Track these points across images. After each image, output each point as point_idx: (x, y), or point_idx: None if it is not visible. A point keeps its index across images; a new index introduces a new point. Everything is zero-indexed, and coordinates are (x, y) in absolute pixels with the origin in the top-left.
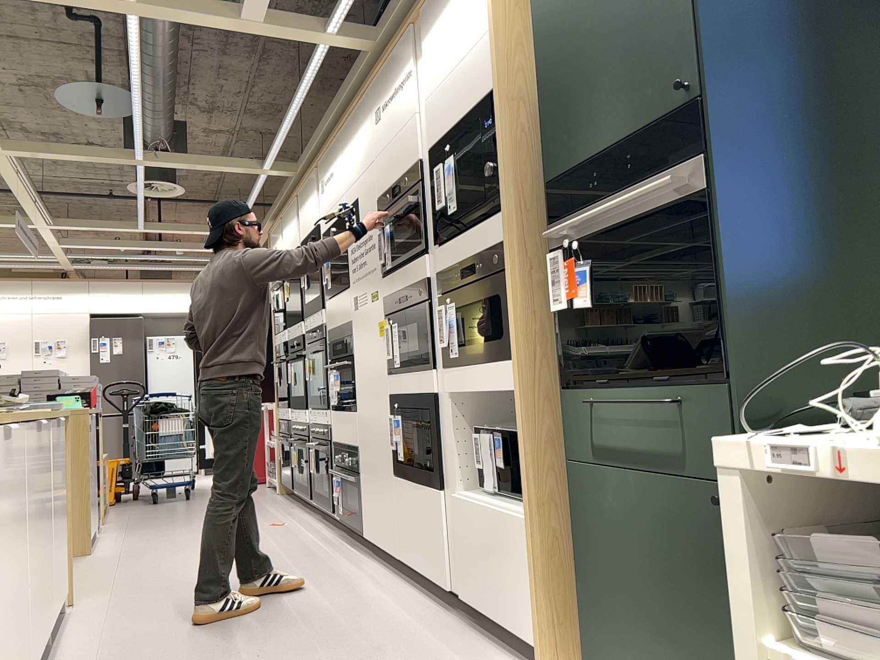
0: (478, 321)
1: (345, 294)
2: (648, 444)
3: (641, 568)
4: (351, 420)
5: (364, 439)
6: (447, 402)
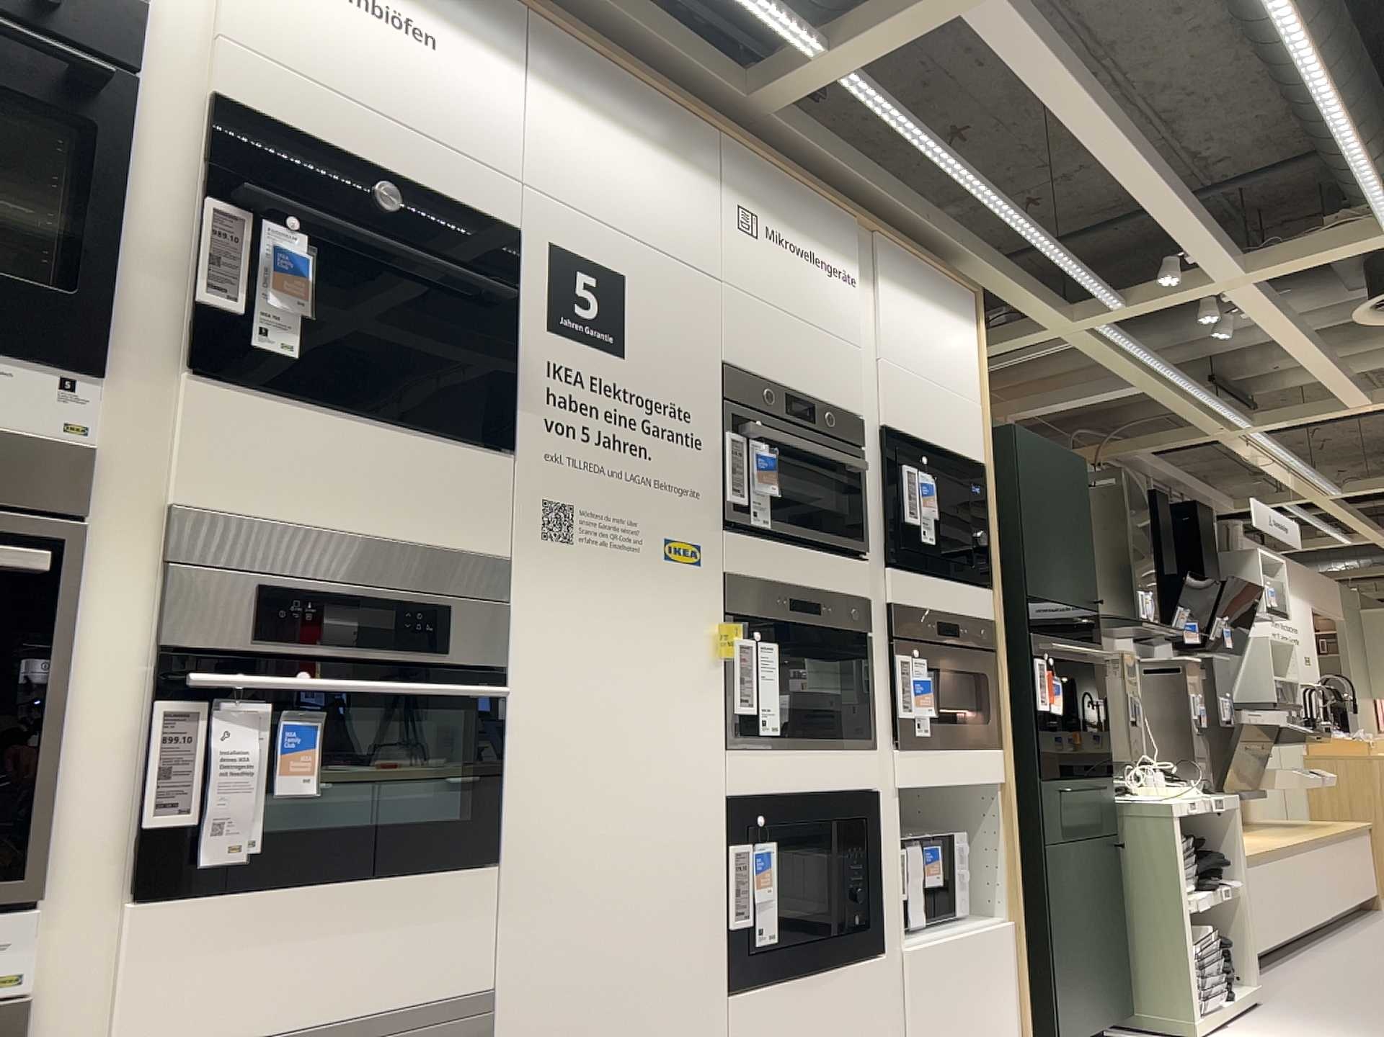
0: (947, 693)
1: (476, 459)
2: (1081, 817)
3: (1081, 913)
4: (441, 900)
5: (553, 944)
6: (886, 801)
